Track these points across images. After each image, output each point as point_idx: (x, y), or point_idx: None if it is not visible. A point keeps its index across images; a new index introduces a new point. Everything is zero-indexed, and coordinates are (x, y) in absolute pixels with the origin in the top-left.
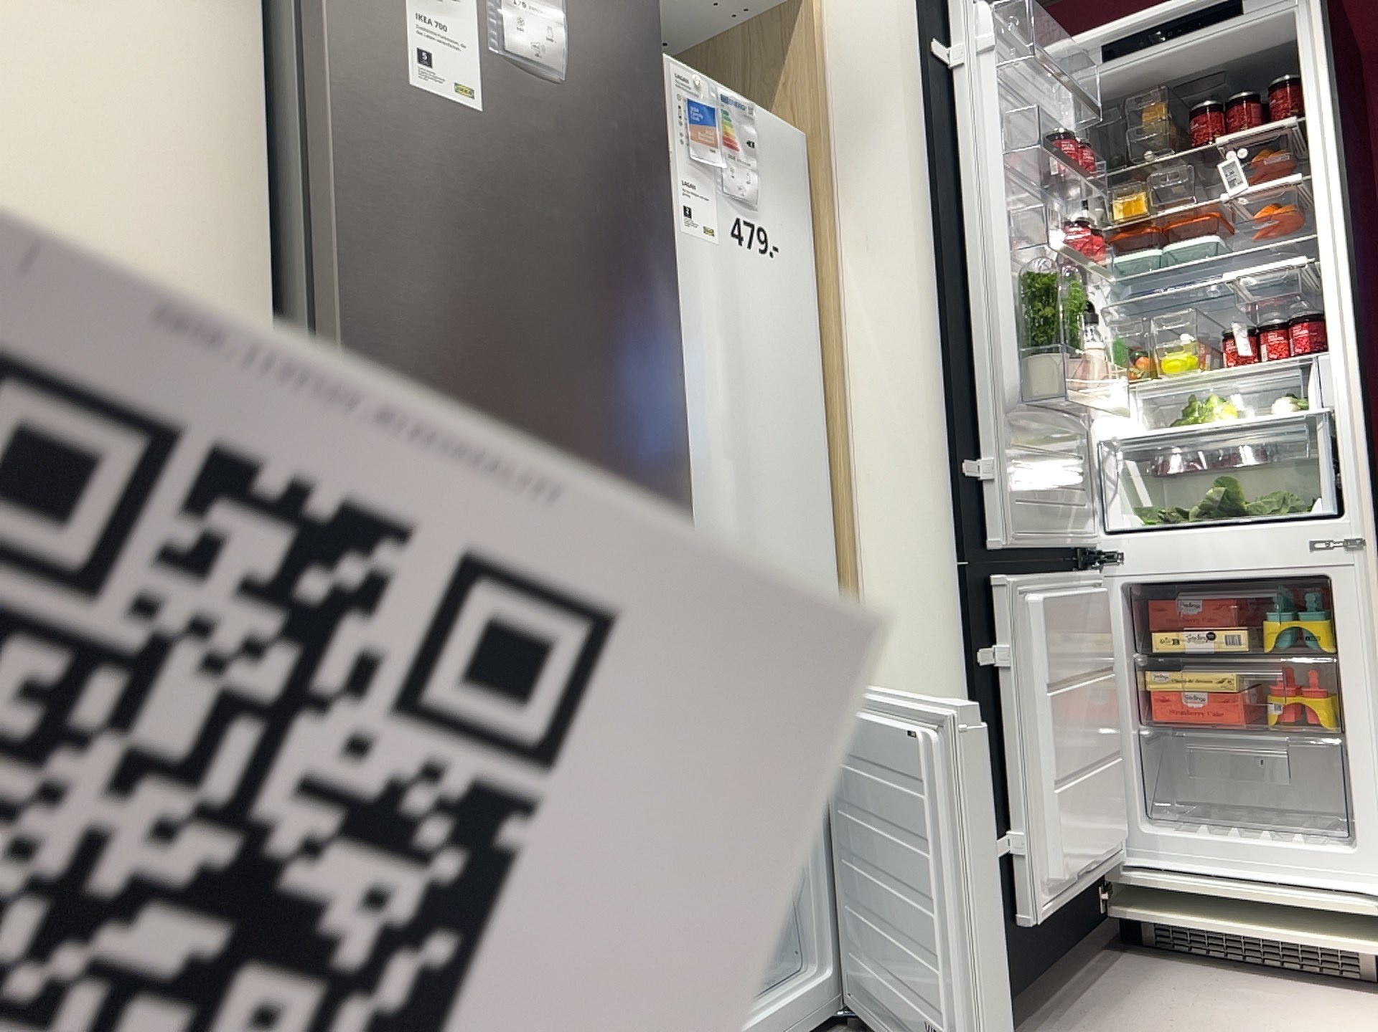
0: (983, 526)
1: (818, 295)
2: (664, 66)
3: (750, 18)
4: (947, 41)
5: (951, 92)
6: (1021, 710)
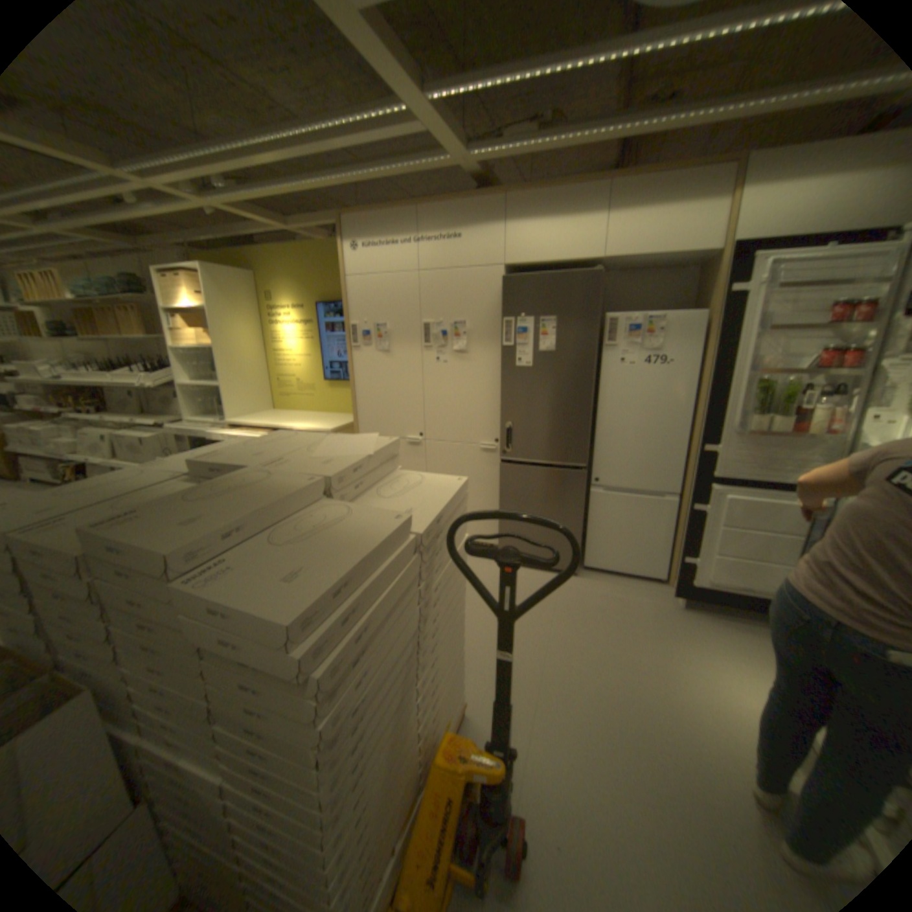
0: (713, 468)
1: (703, 370)
2: (619, 319)
3: (716, 254)
4: (748, 280)
5: (744, 303)
6: (708, 528)
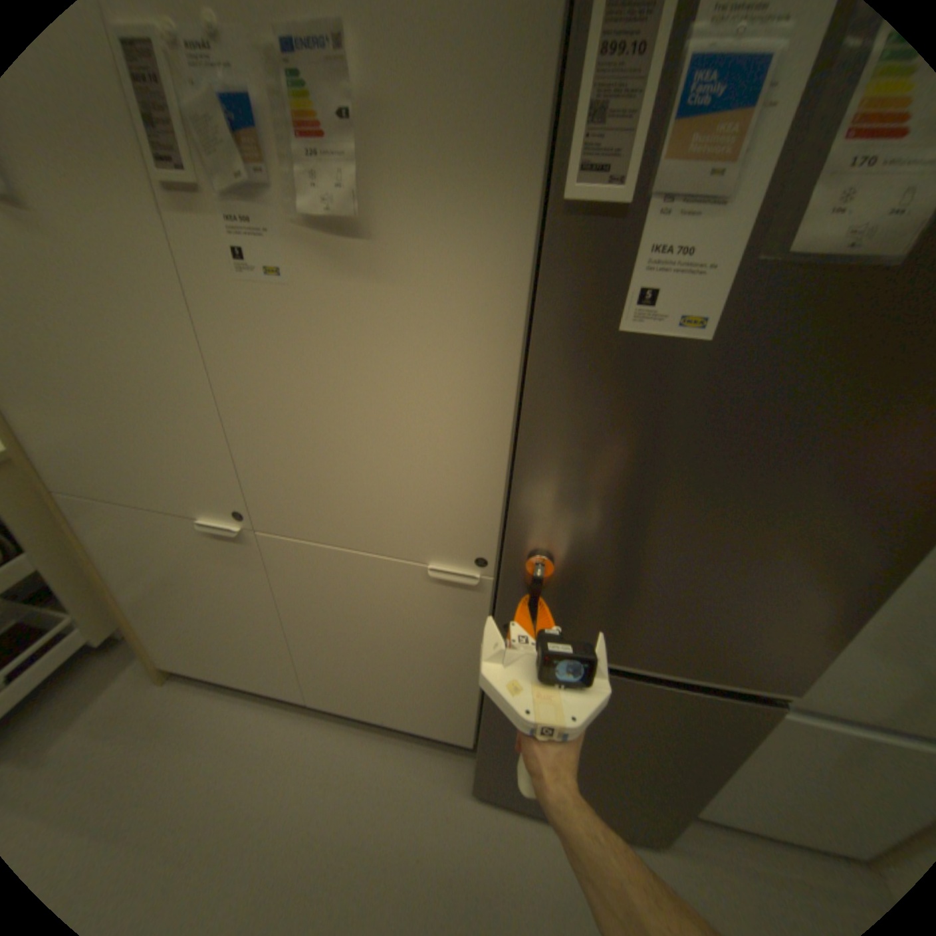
0: None
1: None
2: None
3: None
4: None
5: None
6: None
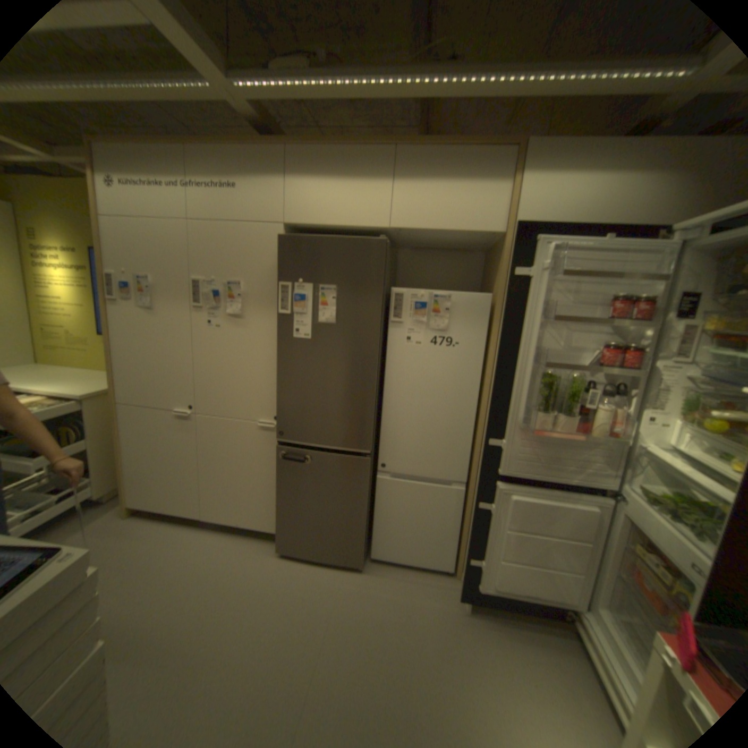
0: (498, 463)
1: (488, 355)
2: (406, 294)
3: (499, 238)
4: (531, 264)
5: (527, 288)
6: (494, 530)
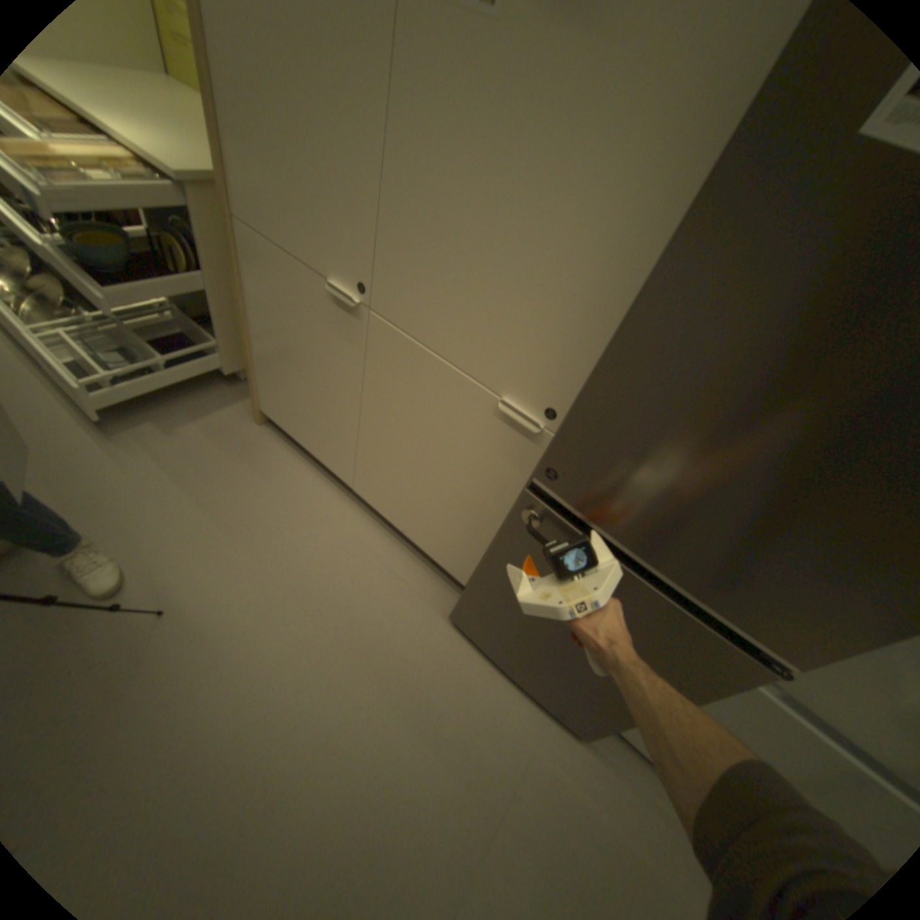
0: None
1: None
2: None
3: None
4: None
5: None
6: None
